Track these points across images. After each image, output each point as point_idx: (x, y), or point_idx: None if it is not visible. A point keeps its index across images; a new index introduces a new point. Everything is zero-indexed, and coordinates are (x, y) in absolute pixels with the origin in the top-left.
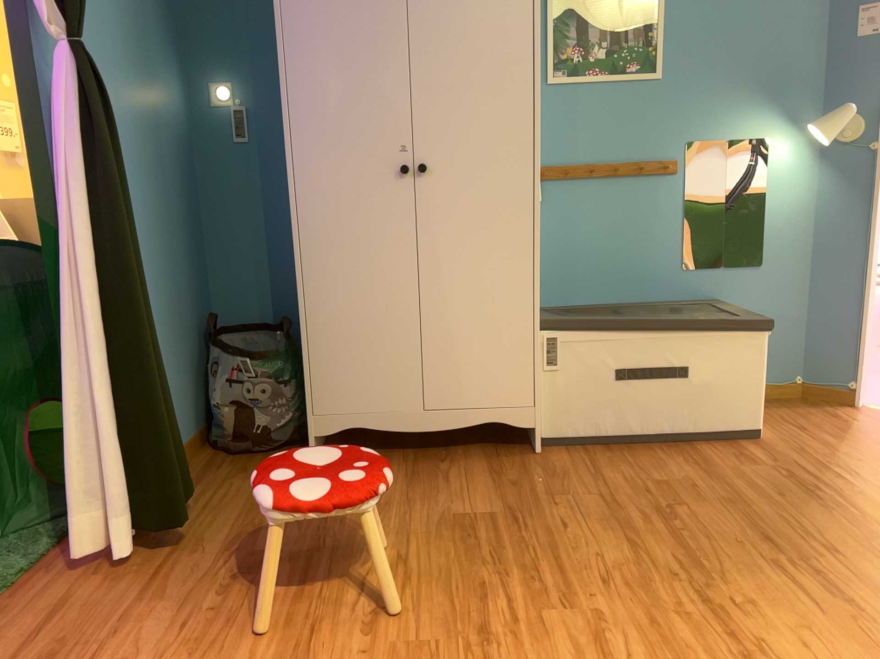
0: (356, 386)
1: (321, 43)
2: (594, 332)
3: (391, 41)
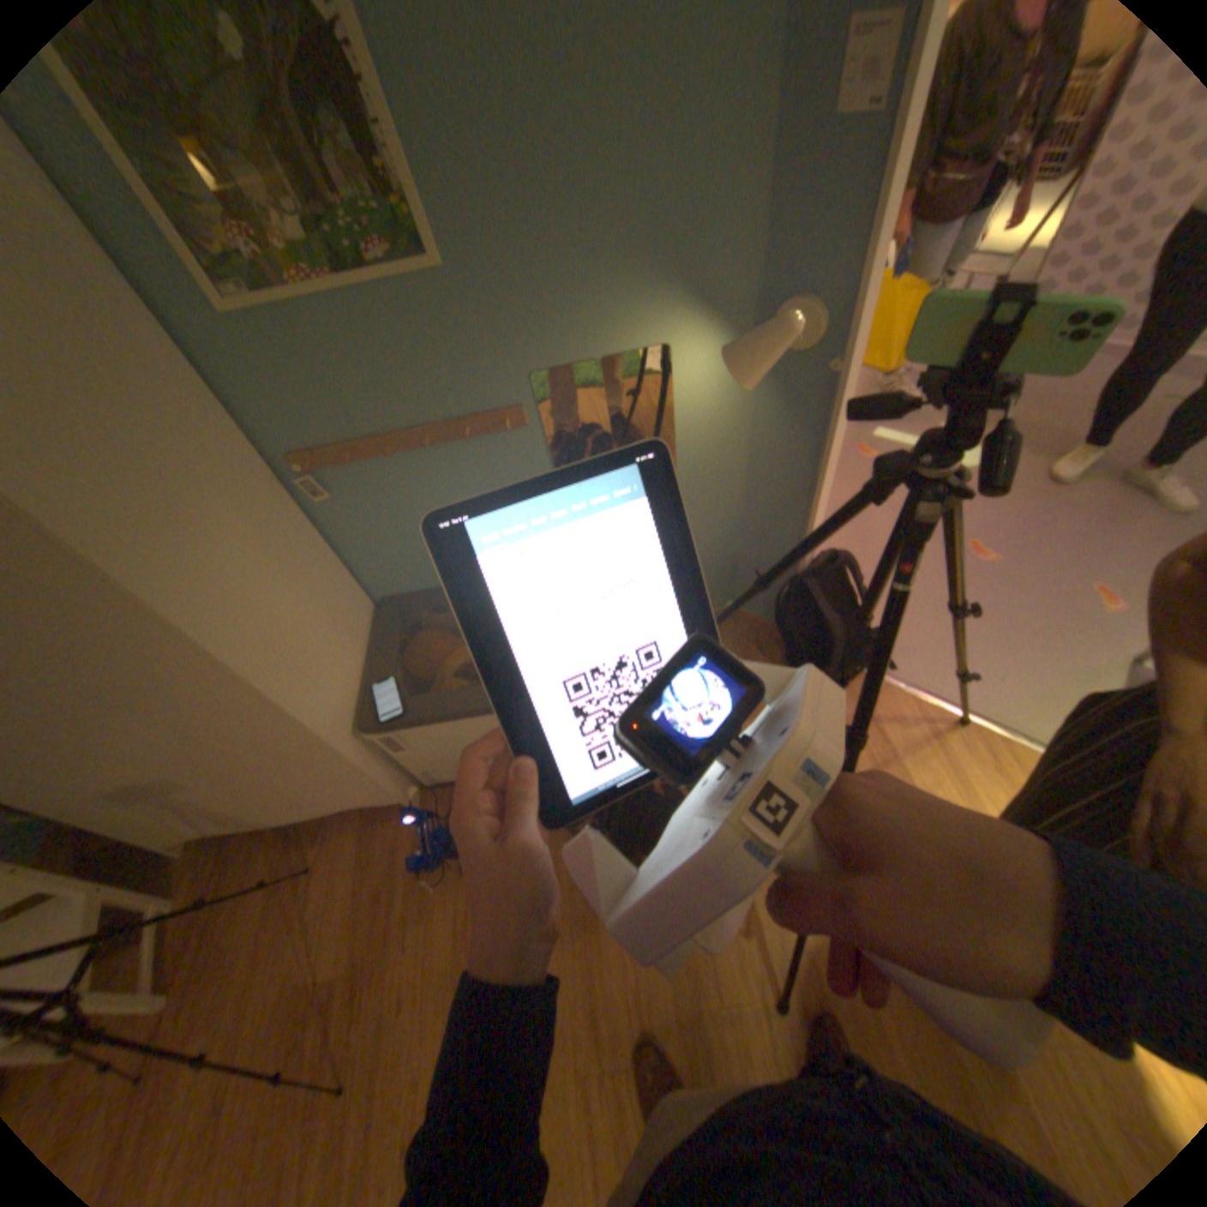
0: (169, 822)
1: None
2: (432, 729)
3: None
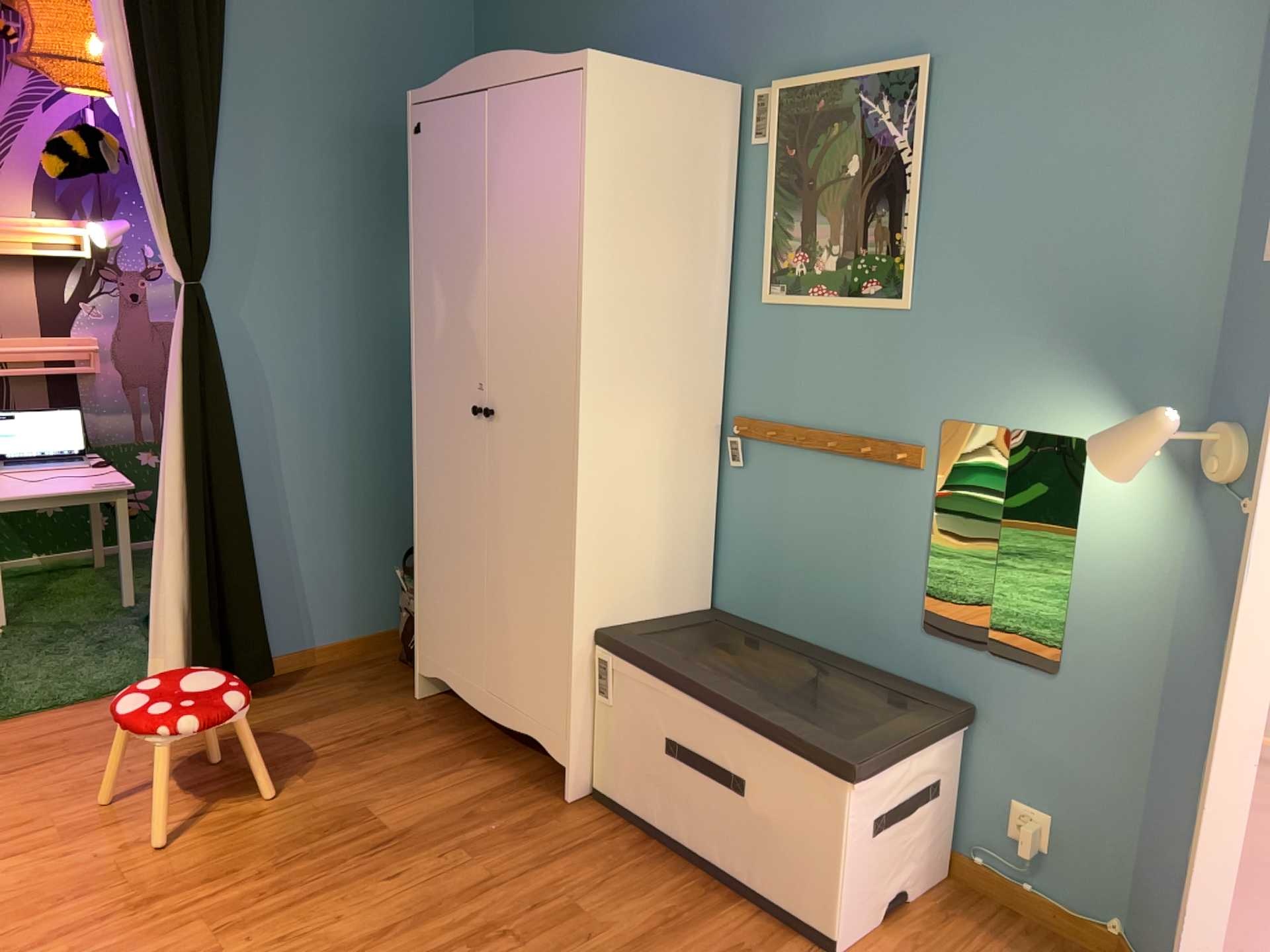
0: (444, 638)
1: (435, 262)
2: (642, 675)
3: (477, 263)
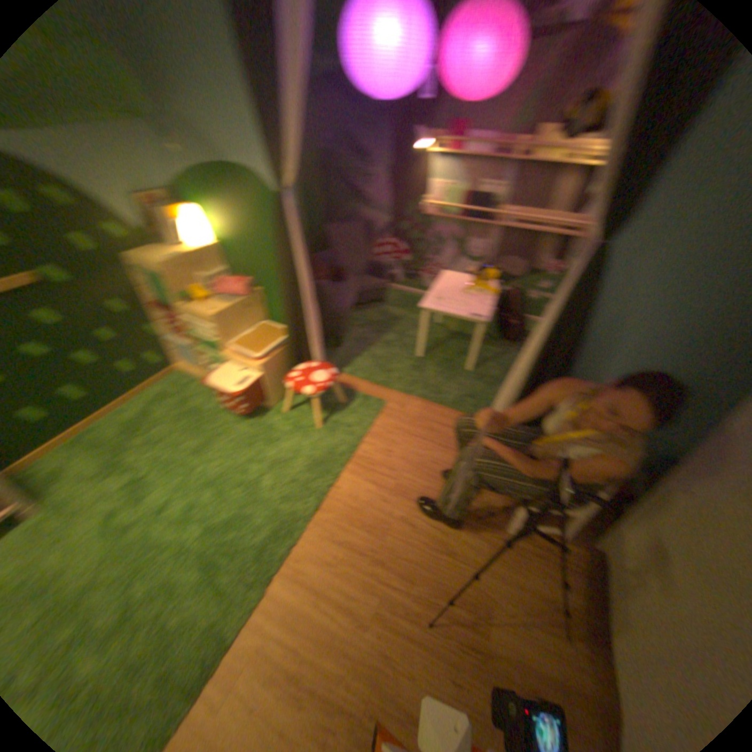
0: (628, 564)
1: None
2: None
3: None
